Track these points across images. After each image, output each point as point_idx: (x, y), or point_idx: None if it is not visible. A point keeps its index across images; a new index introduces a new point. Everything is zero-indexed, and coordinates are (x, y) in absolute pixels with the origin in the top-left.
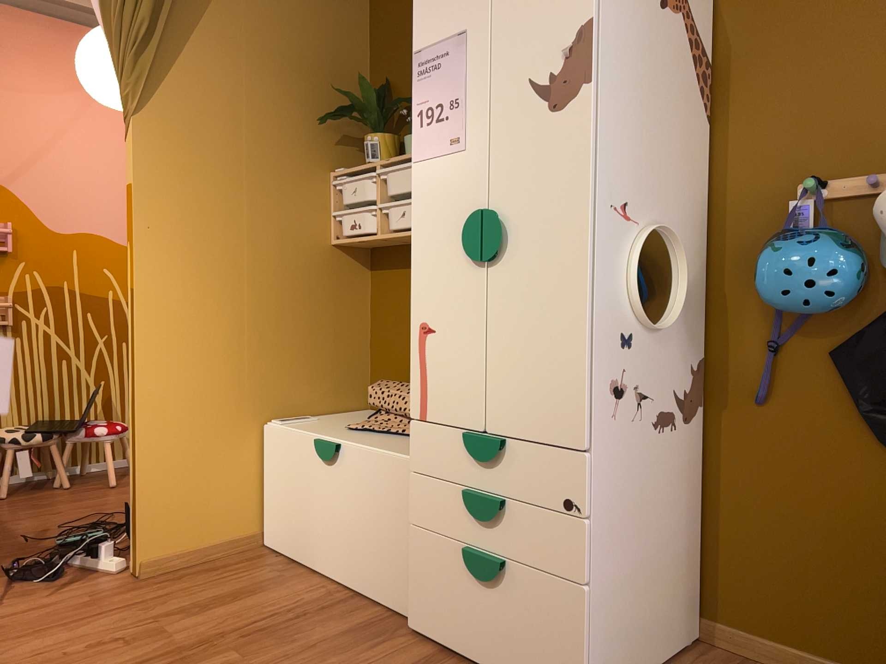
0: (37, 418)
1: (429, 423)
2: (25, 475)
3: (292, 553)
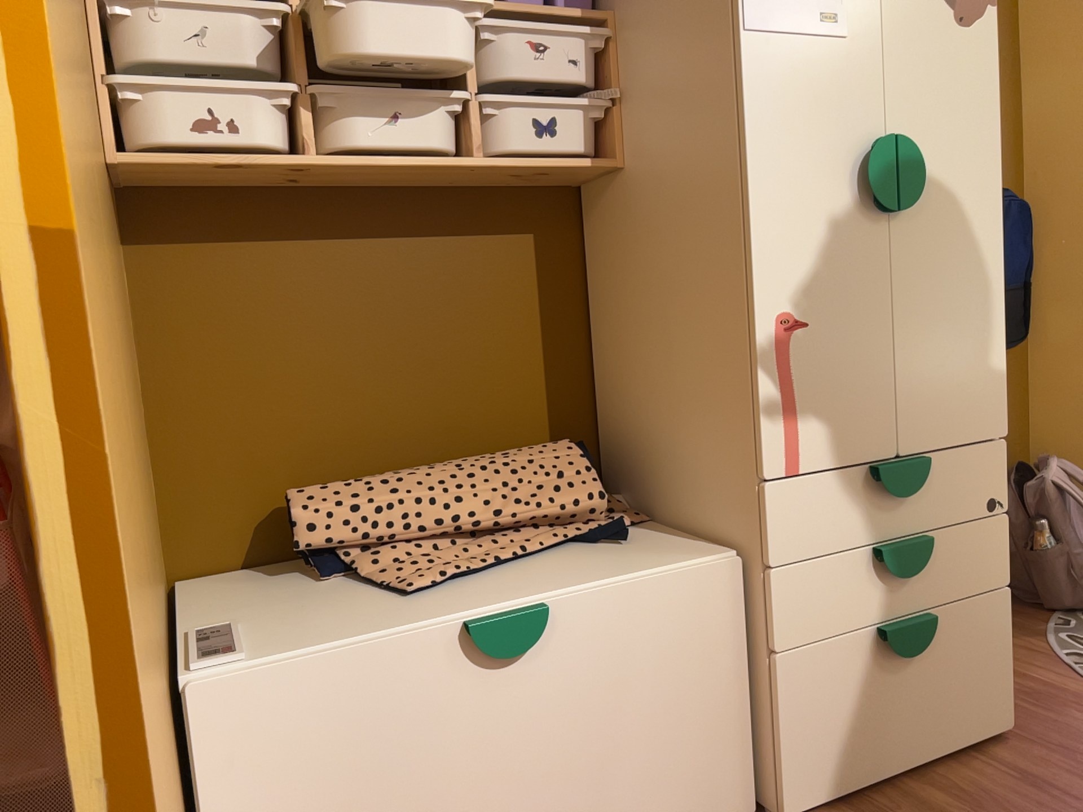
0: None
1: (803, 476)
2: None
3: None
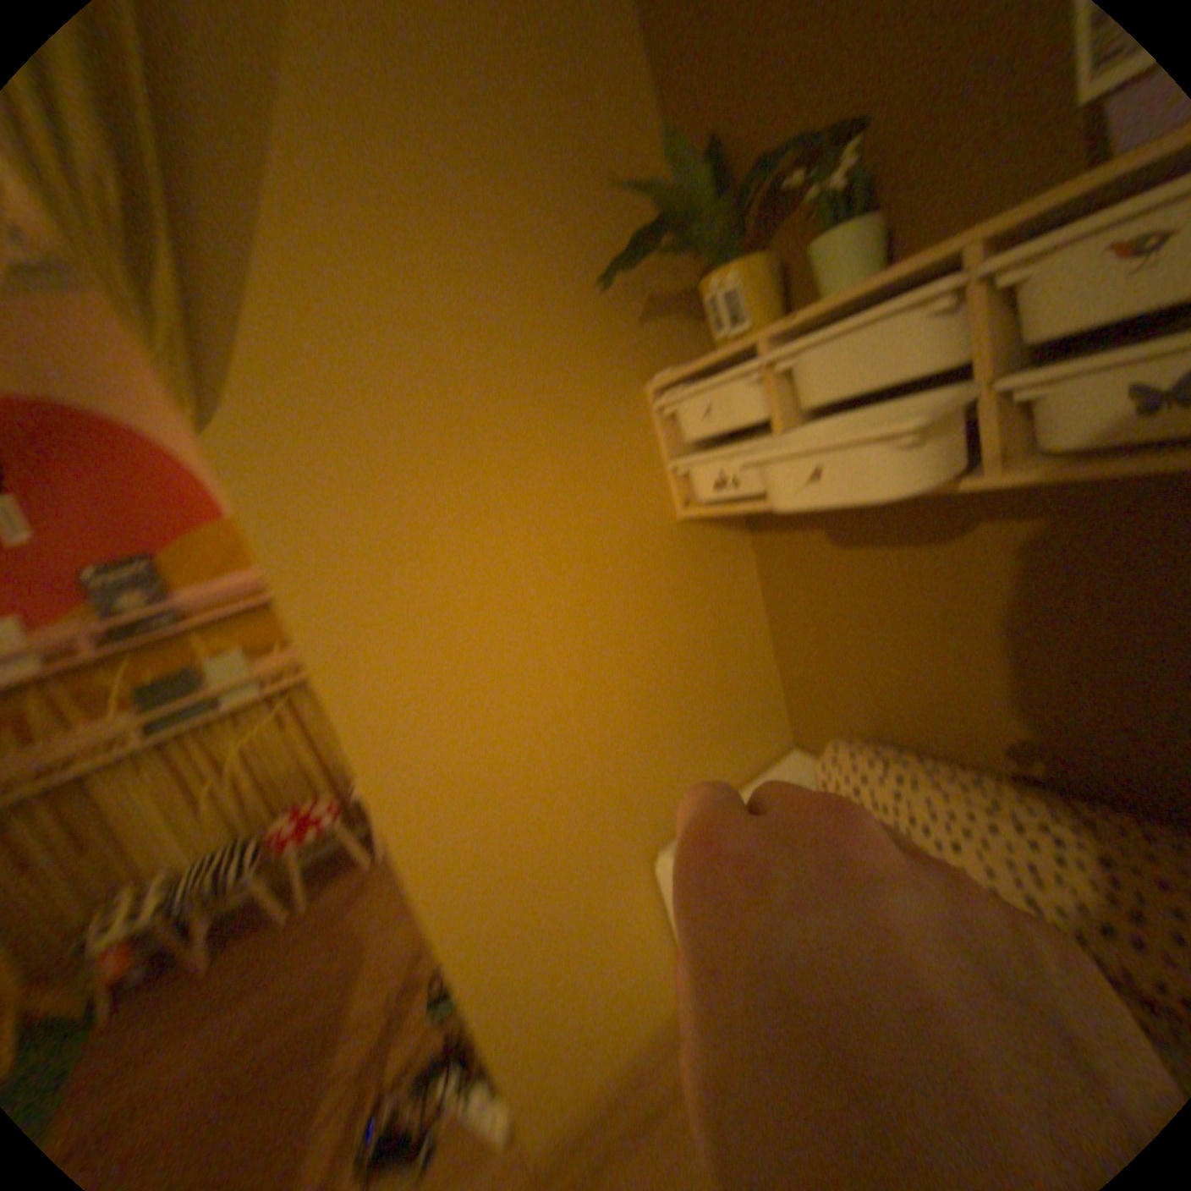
0: None
1: None
2: None
3: None
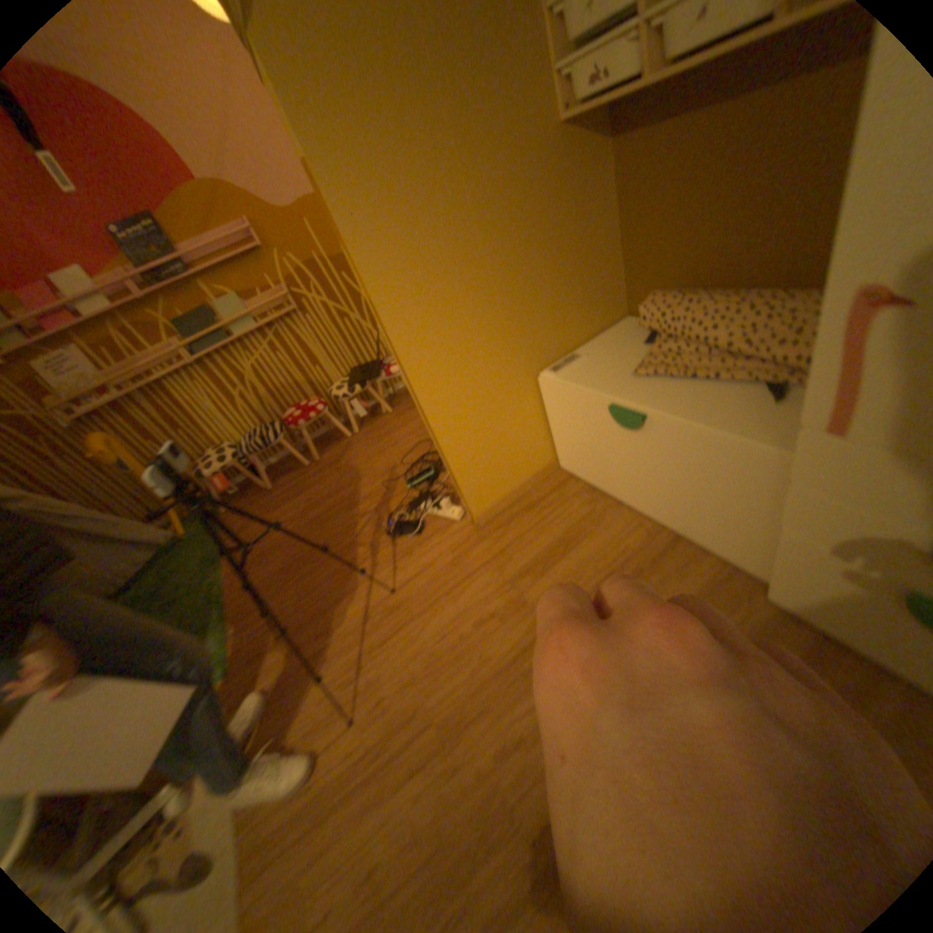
0: (348, 366)
1: (850, 438)
2: (362, 413)
3: (593, 480)
